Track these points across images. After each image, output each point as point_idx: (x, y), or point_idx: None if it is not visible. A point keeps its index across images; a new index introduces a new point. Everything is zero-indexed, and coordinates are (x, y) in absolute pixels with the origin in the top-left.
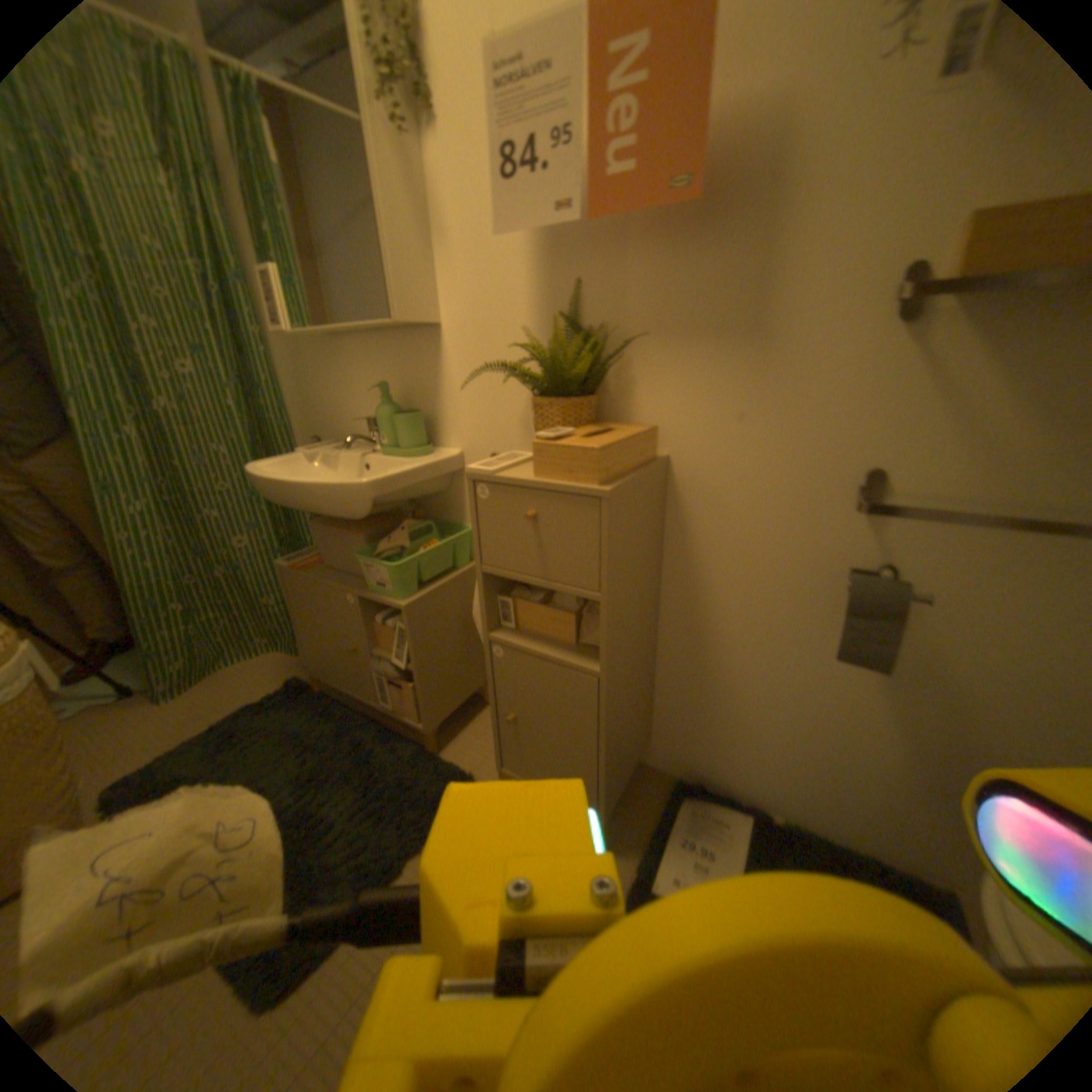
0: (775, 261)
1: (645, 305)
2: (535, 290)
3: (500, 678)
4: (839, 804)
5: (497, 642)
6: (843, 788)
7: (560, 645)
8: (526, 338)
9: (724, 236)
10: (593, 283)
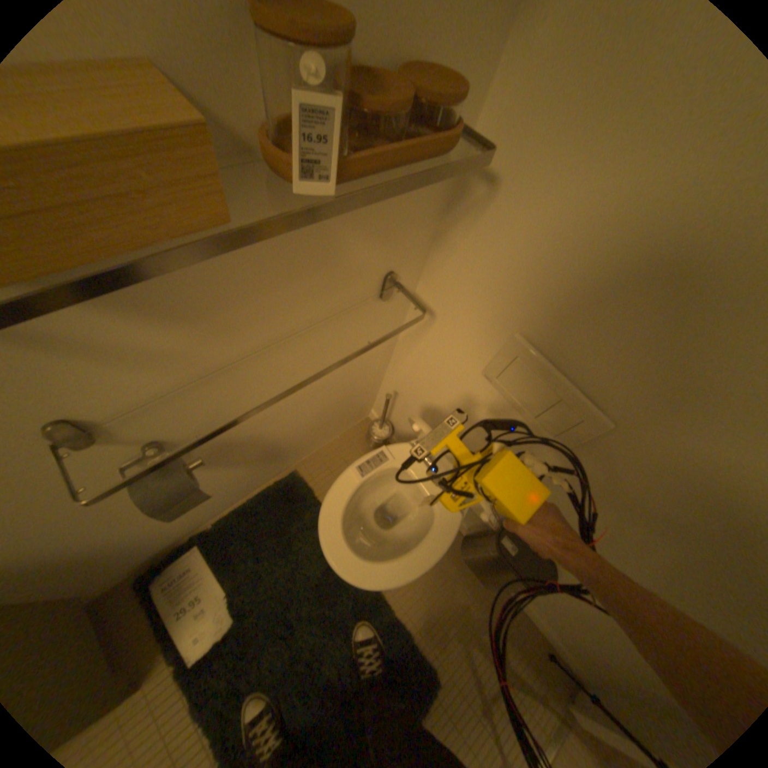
0: None
1: None
2: None
3: None
4: (224, 499)
5: None
6: (221, 497)
7: None
8: None
9: None
10: None
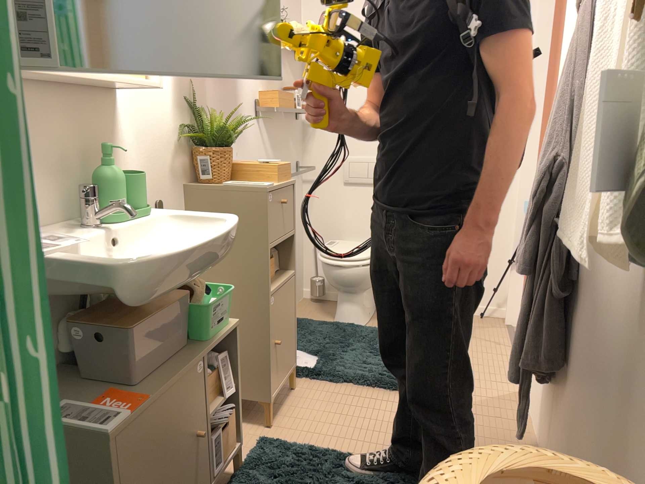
0: (237, 92)
1: (212, 101)
2: (174, 82)
3: (273, 318)
4: None
5: (272, 293)
6: None
7: (274, 278)
8: (171, 112)
9: (227, 78)
10: (196, 85)
